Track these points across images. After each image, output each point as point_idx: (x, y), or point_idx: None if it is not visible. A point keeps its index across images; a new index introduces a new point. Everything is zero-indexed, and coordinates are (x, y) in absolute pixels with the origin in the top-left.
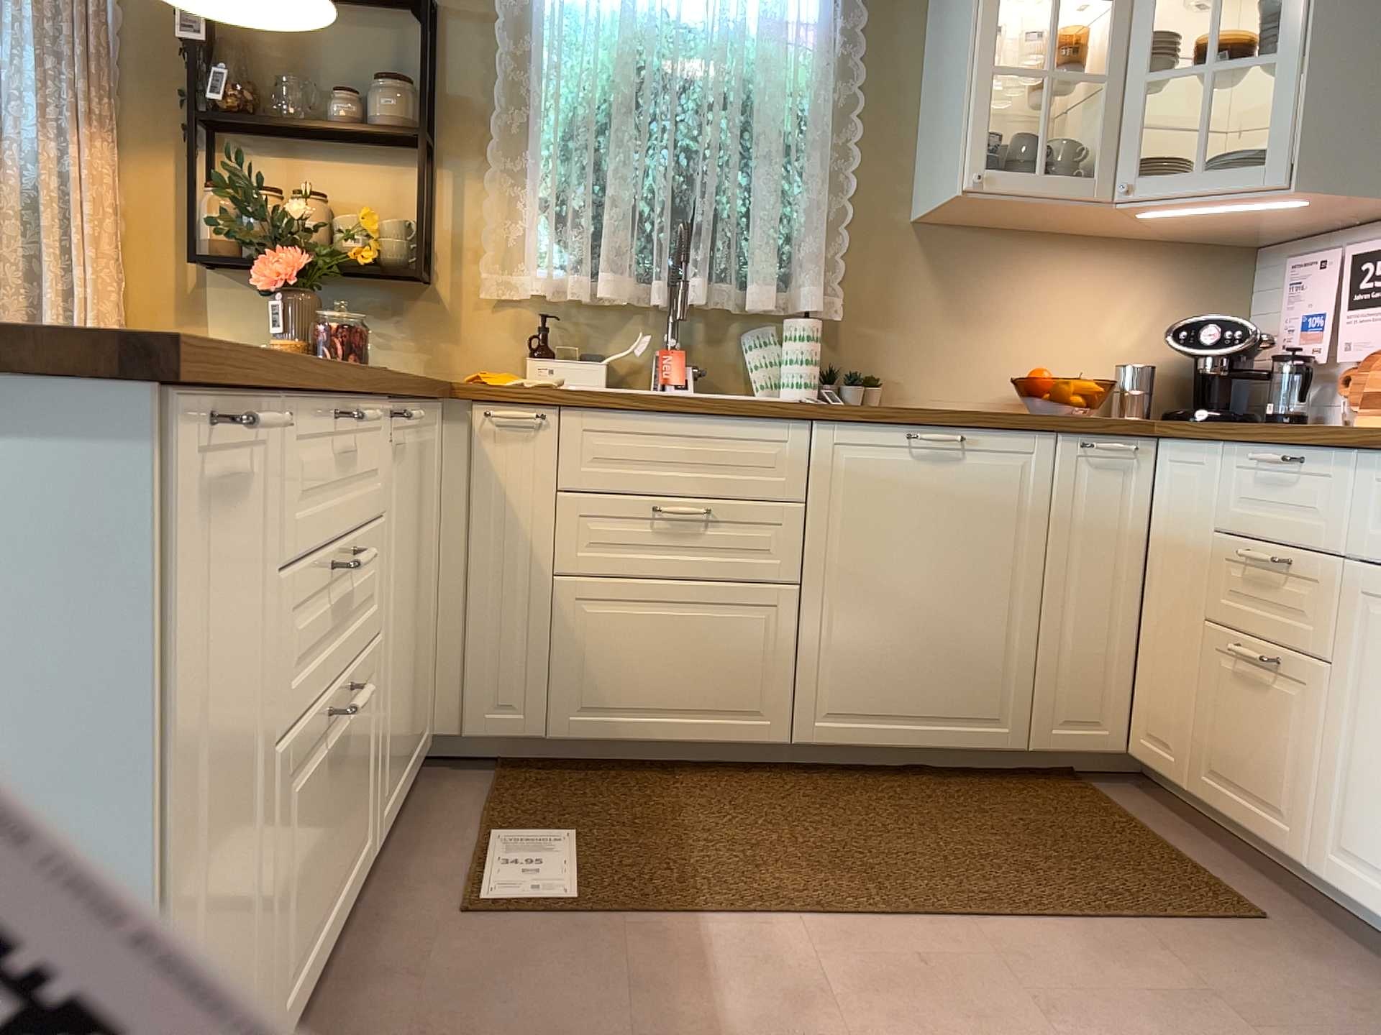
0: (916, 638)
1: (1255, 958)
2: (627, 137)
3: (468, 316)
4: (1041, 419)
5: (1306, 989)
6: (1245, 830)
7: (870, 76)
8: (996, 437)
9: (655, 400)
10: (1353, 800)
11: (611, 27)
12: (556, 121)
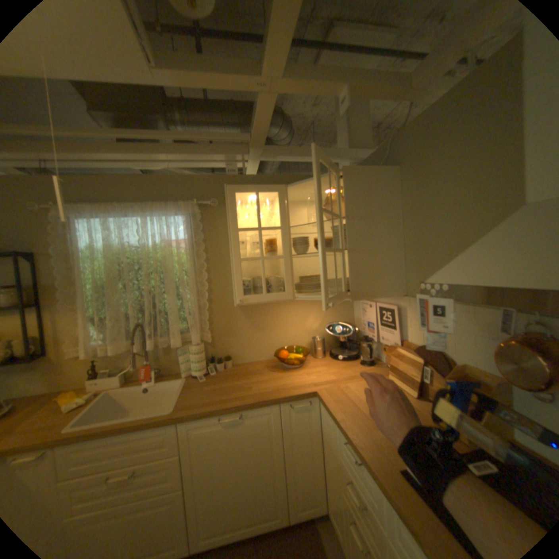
0: (235, 497)
1: None
2: (114, 293)
3: (64, 365)
4: (271, 402)
5: None
6: None
7: (210, 254)
8: (255, 412)
9: (98, 435)
10: None
11: (105, 252)
12: (87, 289)
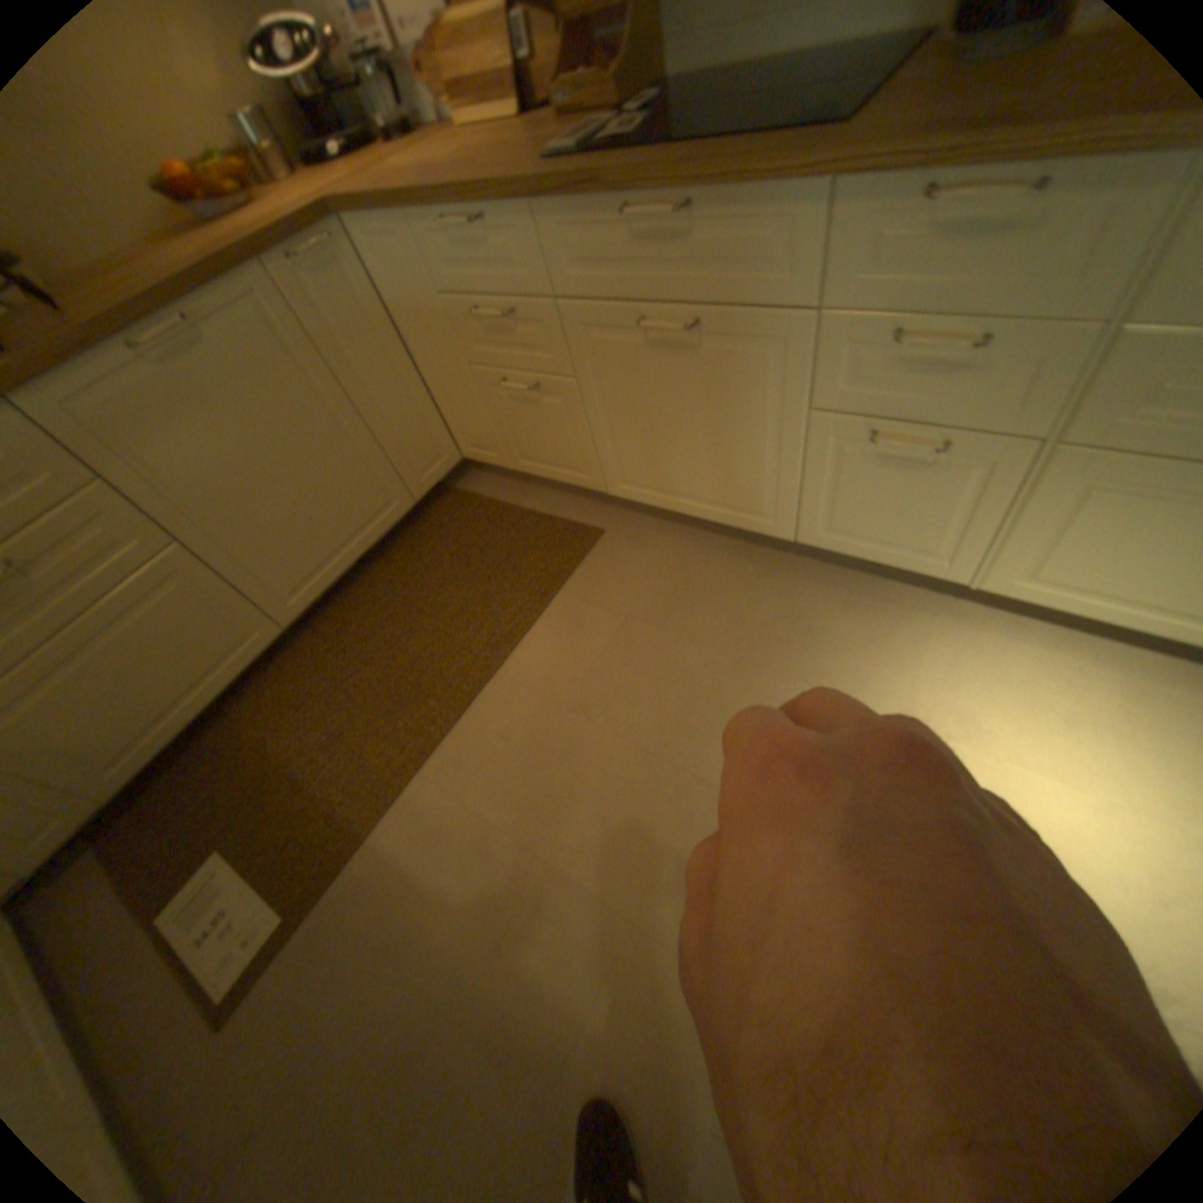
0: (297, 500)
1: (618, 565)
2: None
3: None
4: (232, 250)
5: (649, 569)
6: (559, 481)
7: None
8: (208, 293)
9: None
10: (620, 453)
11: None
12: None
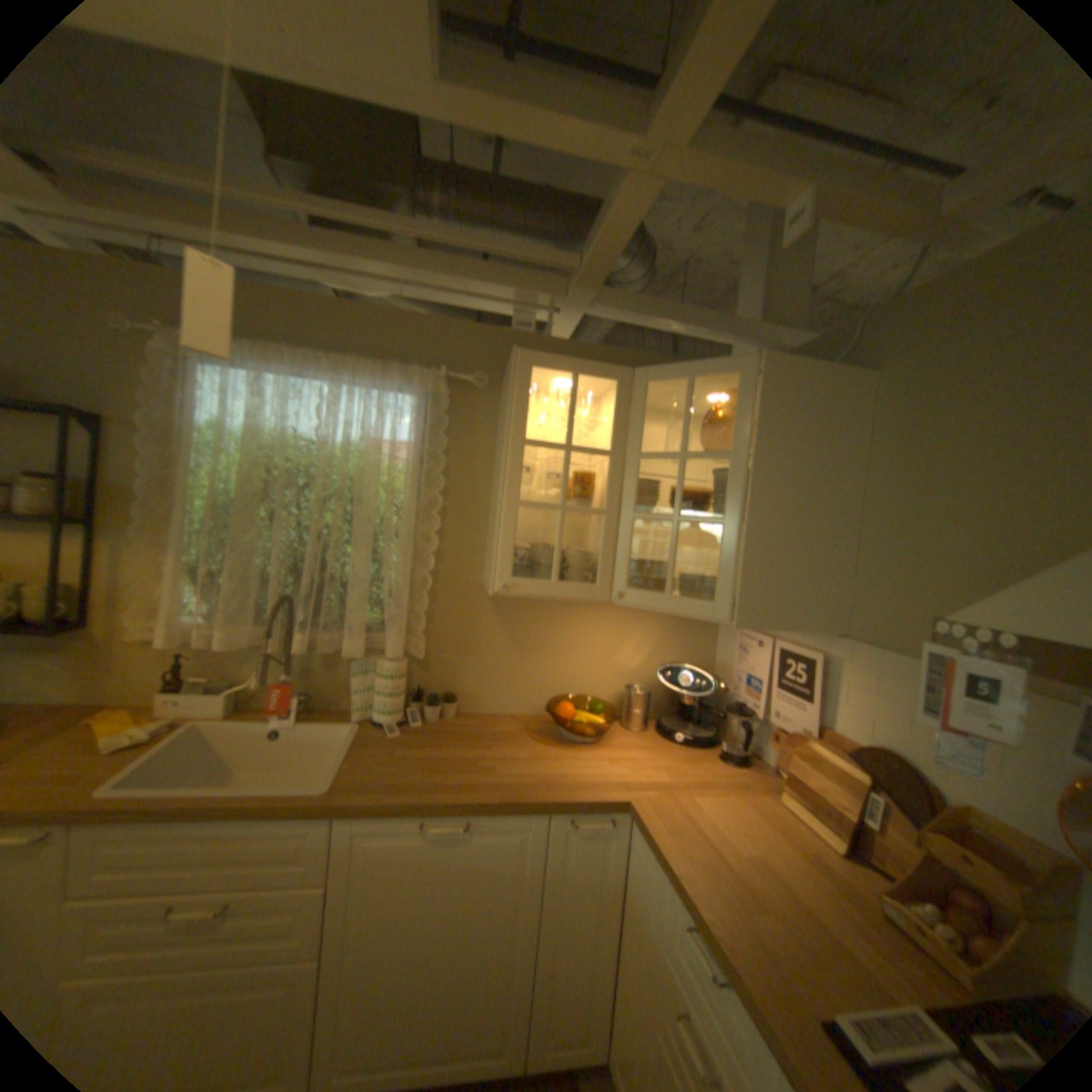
0: (425, 996)
1: None
2: (250, 526)
3: (120, 653)
4: (535, 808)
5: None
6: None
7: (454, 482)
8: (498, 822)
9: (171, 814)
10: None
11: (247, 441)
12: (198, 507)
